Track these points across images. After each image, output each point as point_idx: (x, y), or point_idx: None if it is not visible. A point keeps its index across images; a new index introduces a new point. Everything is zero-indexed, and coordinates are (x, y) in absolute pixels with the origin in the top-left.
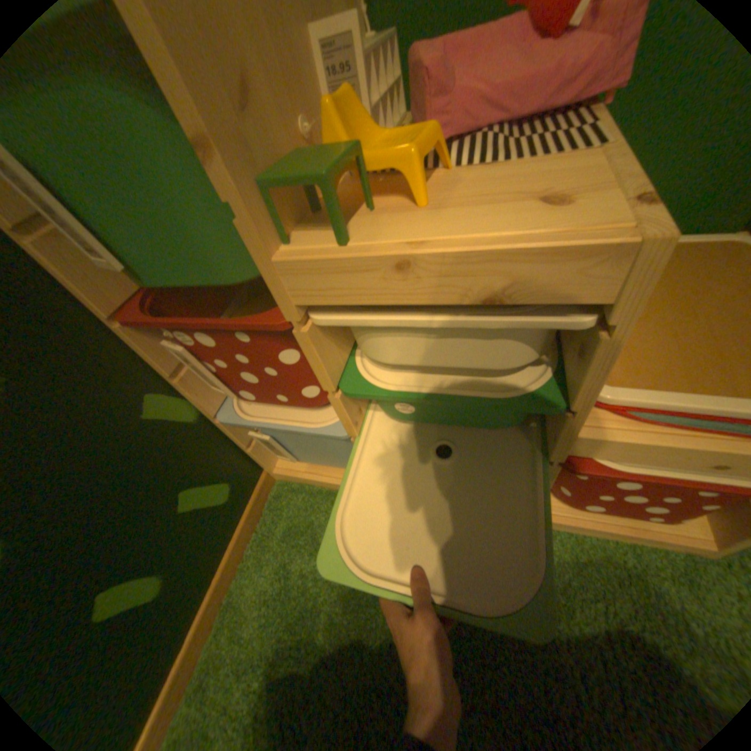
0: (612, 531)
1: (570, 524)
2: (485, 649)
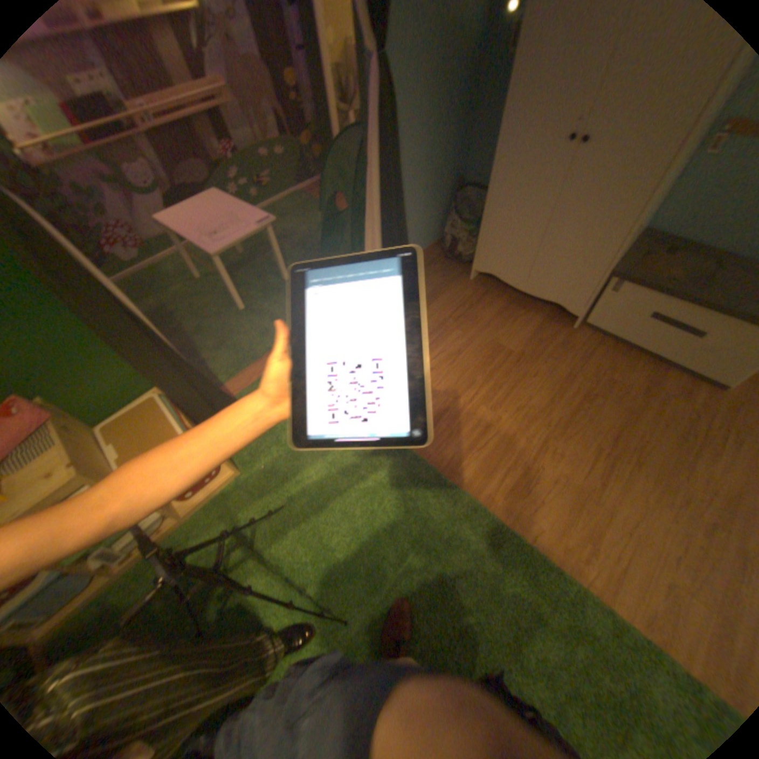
0: (207, 494)
1: (194, 505)
2: (193, 571)
